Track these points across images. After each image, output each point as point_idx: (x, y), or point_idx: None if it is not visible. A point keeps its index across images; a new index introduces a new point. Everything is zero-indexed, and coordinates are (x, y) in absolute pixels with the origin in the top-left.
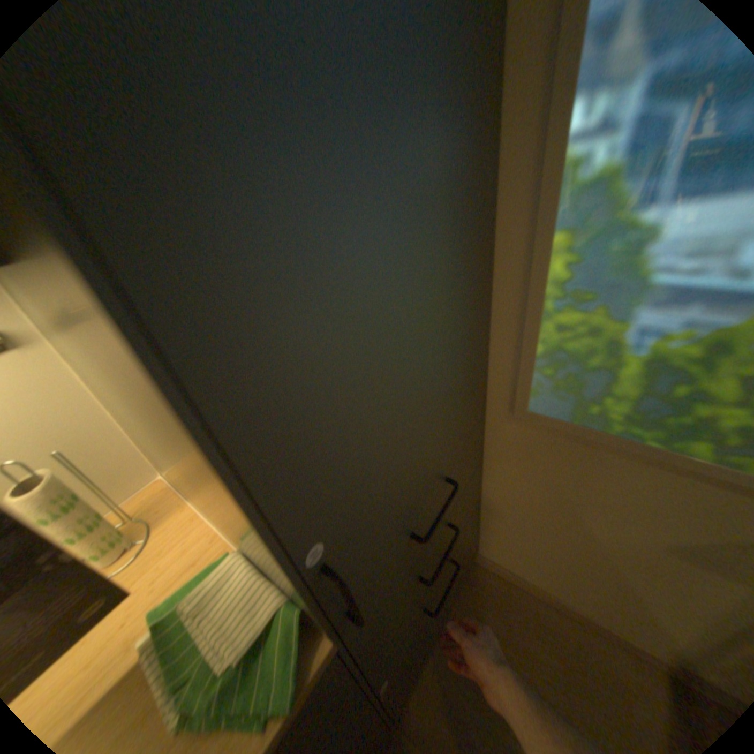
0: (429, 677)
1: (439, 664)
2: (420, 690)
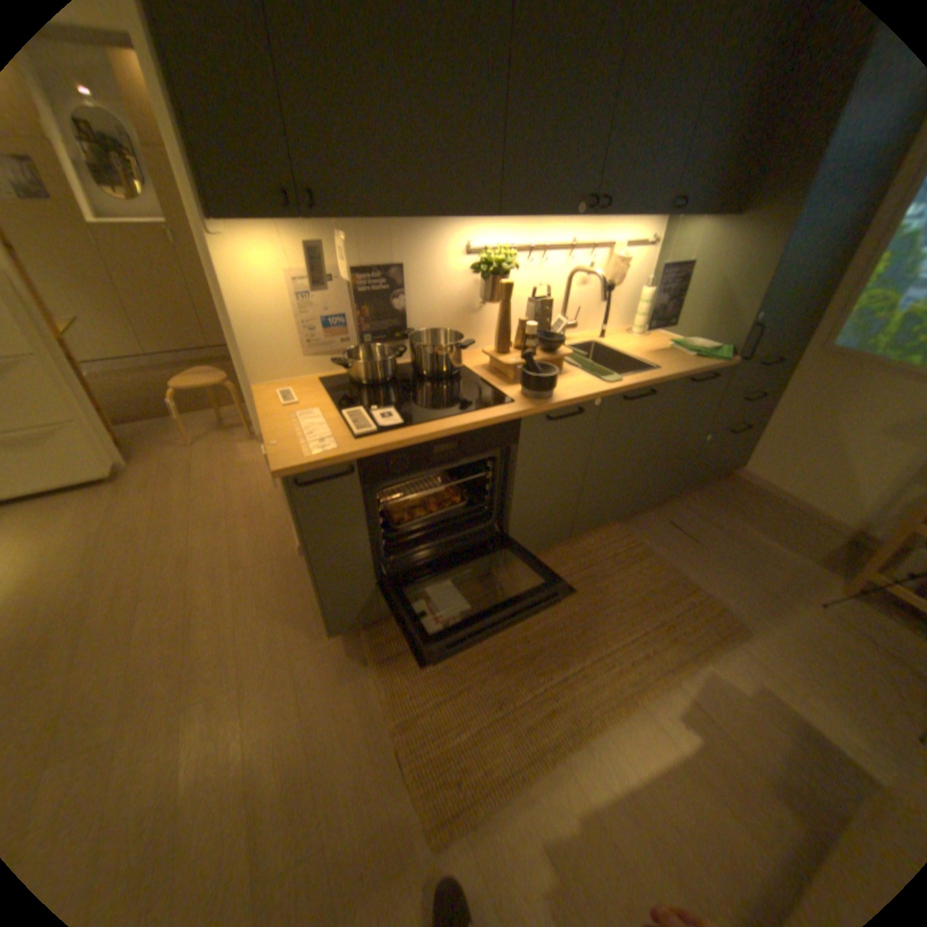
0: (698, 497)
1: (704, 496)
2: (691, 498)
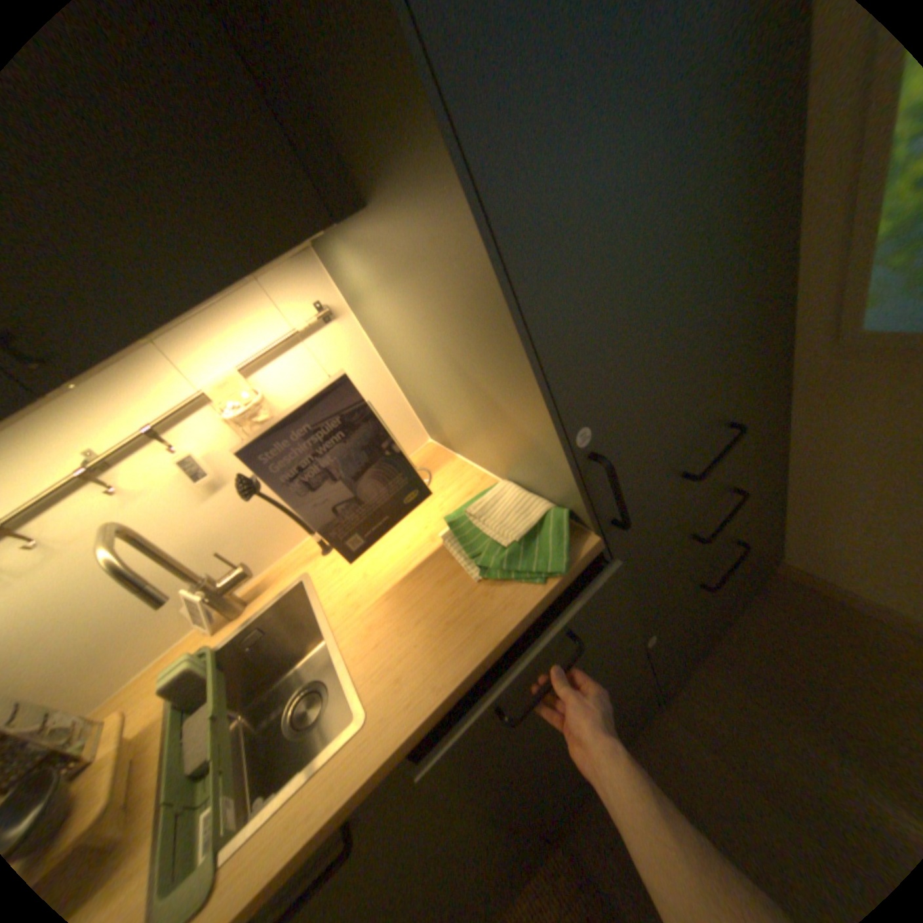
0: (709, 678)
1: (722, 668)
2: (697, 687)
